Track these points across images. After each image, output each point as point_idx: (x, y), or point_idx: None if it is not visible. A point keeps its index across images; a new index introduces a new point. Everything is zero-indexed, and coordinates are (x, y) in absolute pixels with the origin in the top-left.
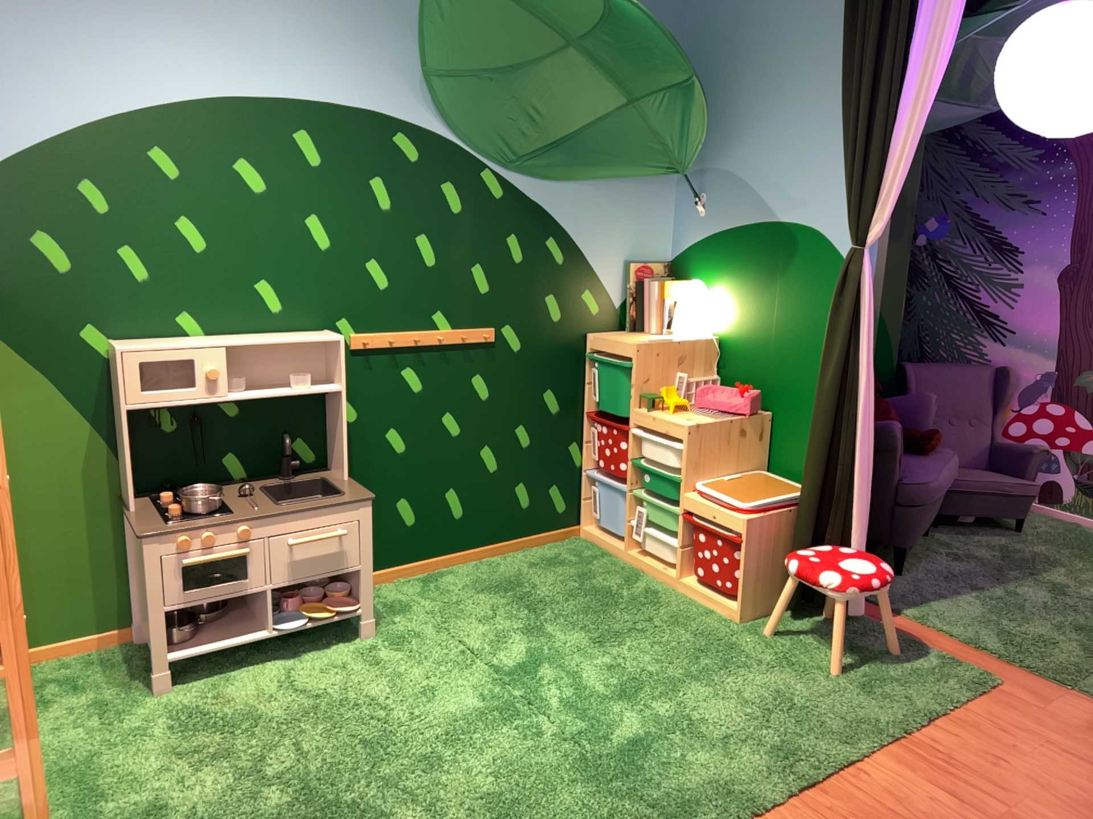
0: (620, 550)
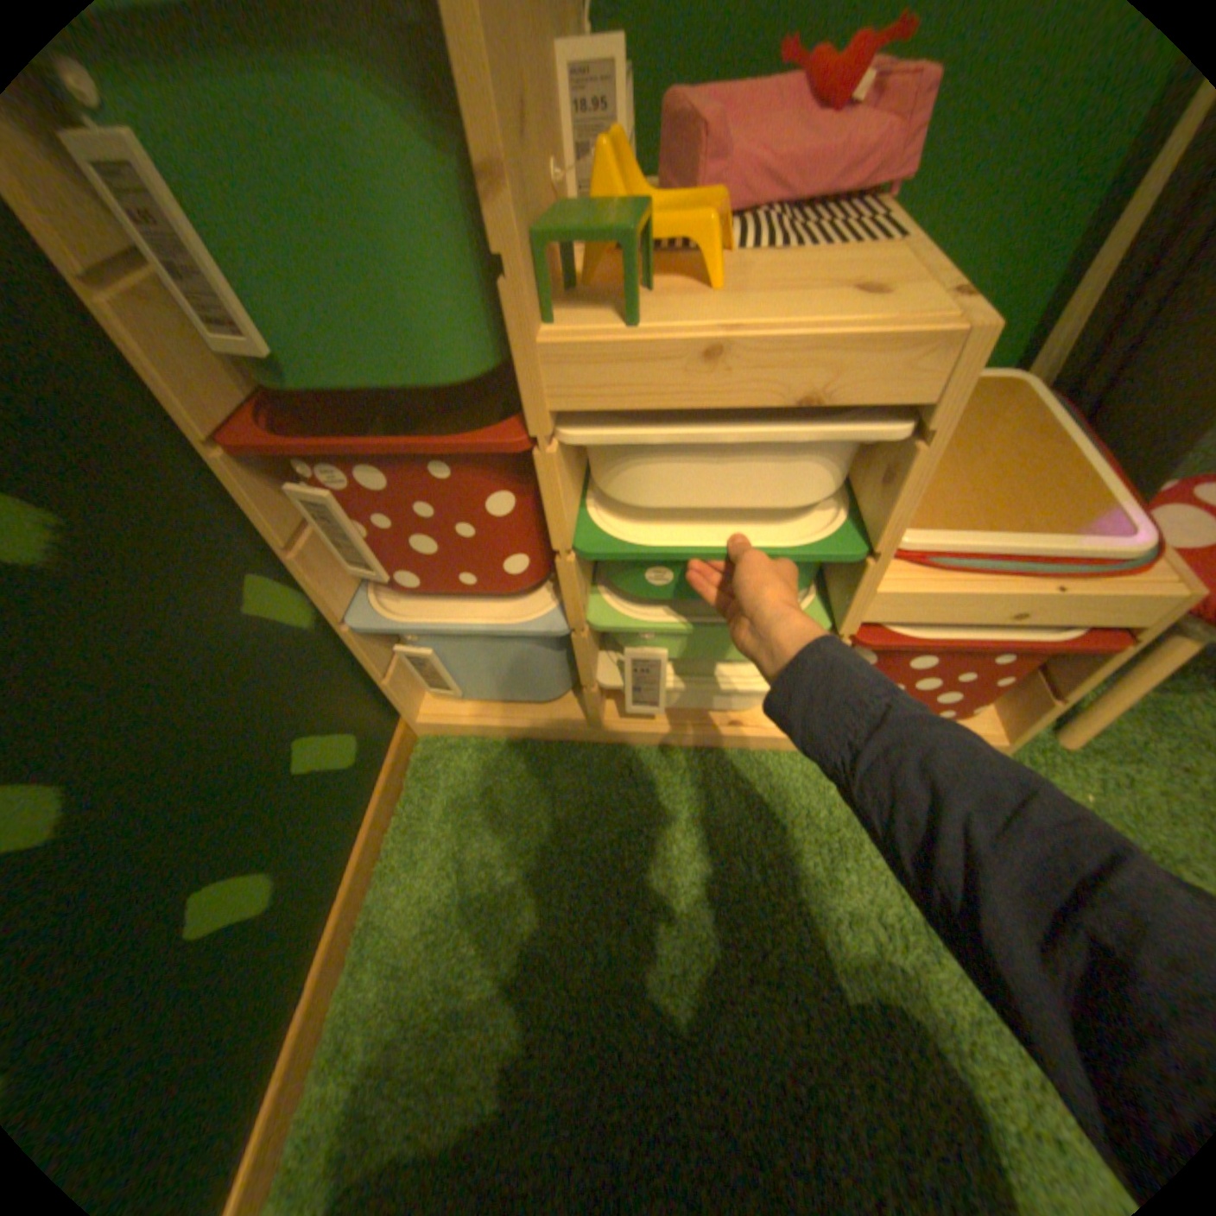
0: (569, 725)
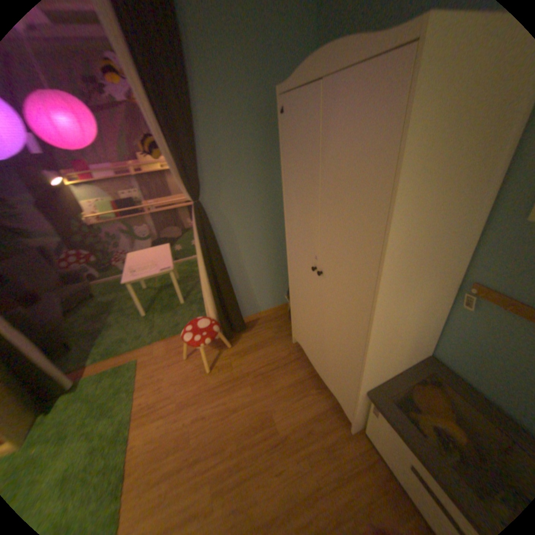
0: None
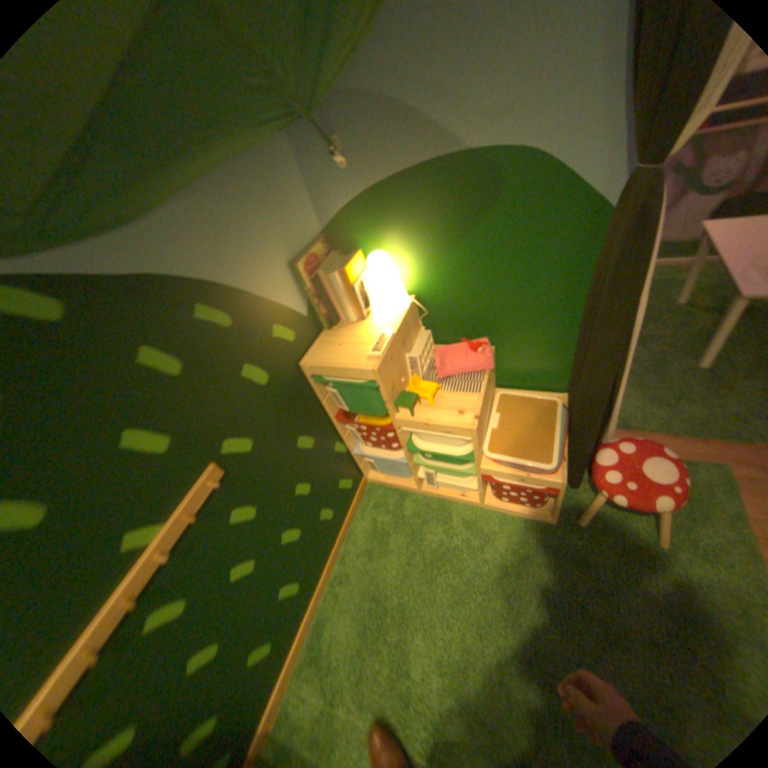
0: (411, 487)
